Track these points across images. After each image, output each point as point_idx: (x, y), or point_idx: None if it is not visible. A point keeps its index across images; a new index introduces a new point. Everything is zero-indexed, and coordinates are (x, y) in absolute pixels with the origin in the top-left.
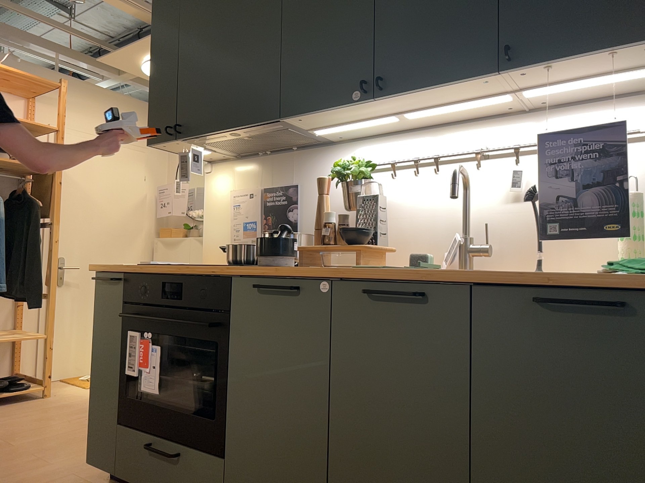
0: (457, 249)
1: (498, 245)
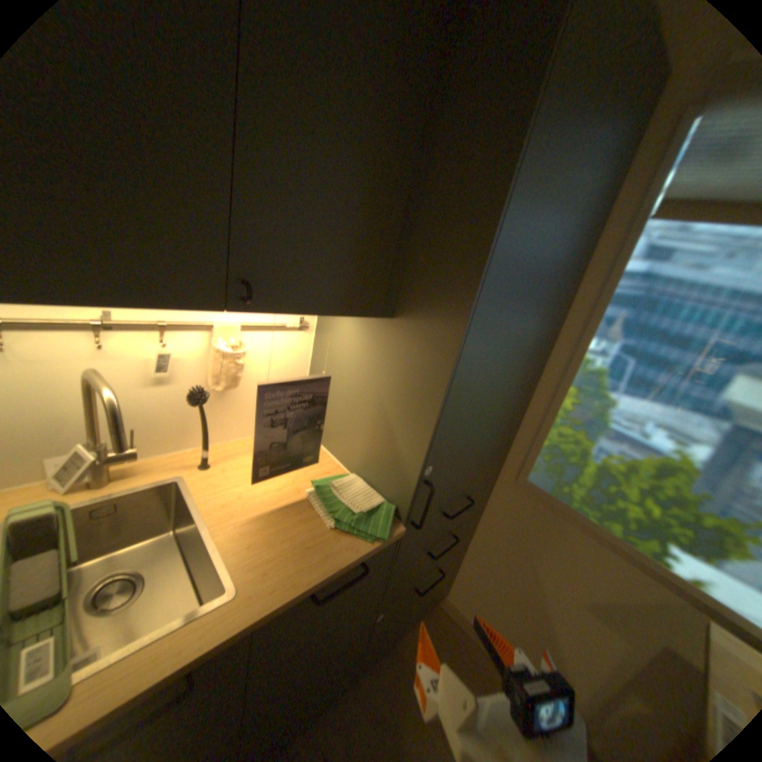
0: (86, 468)
1: (138, 435)
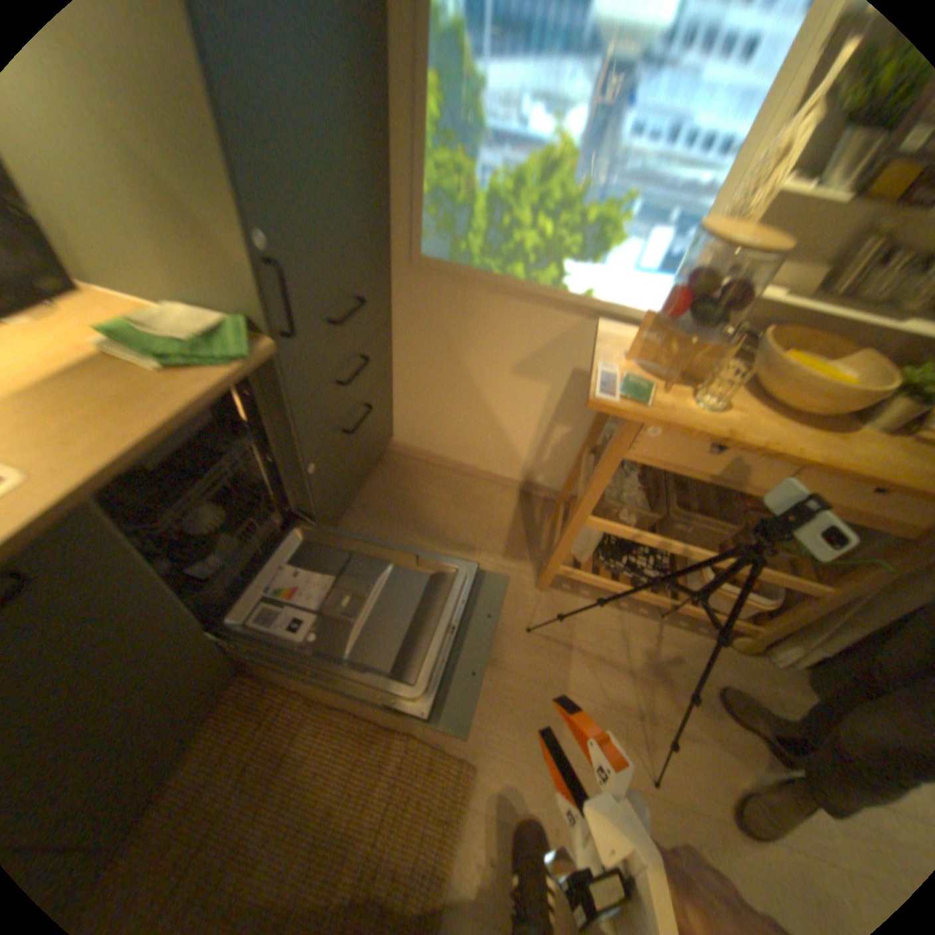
0: None
1: None
